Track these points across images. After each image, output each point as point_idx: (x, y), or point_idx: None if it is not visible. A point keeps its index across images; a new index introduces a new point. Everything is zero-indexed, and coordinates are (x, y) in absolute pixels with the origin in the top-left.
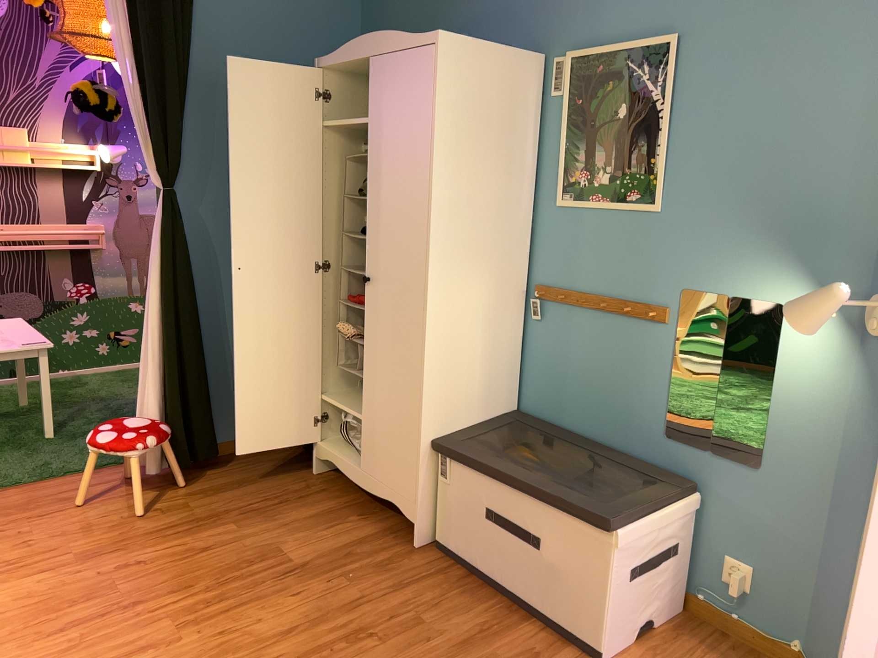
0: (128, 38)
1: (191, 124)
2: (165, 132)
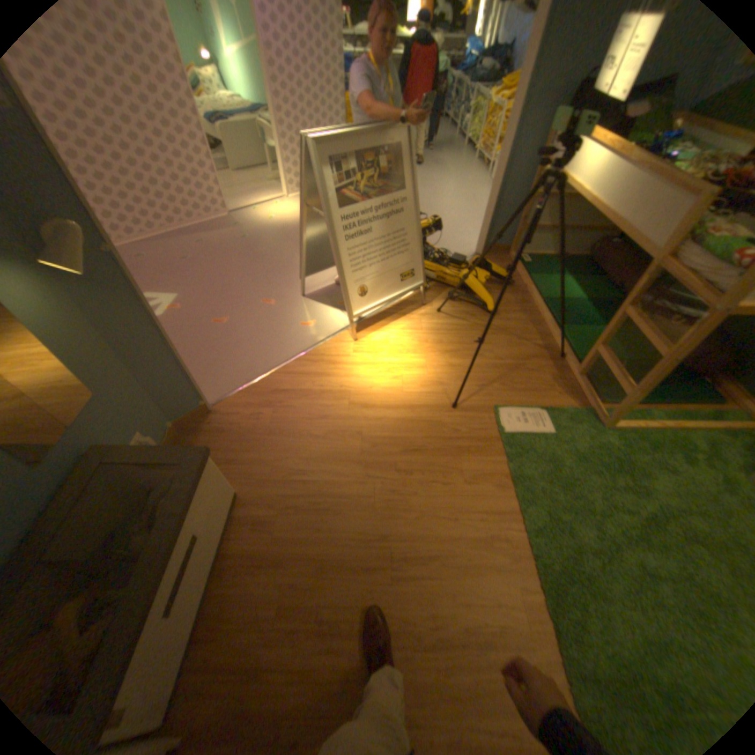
0: None
1: None
2: None
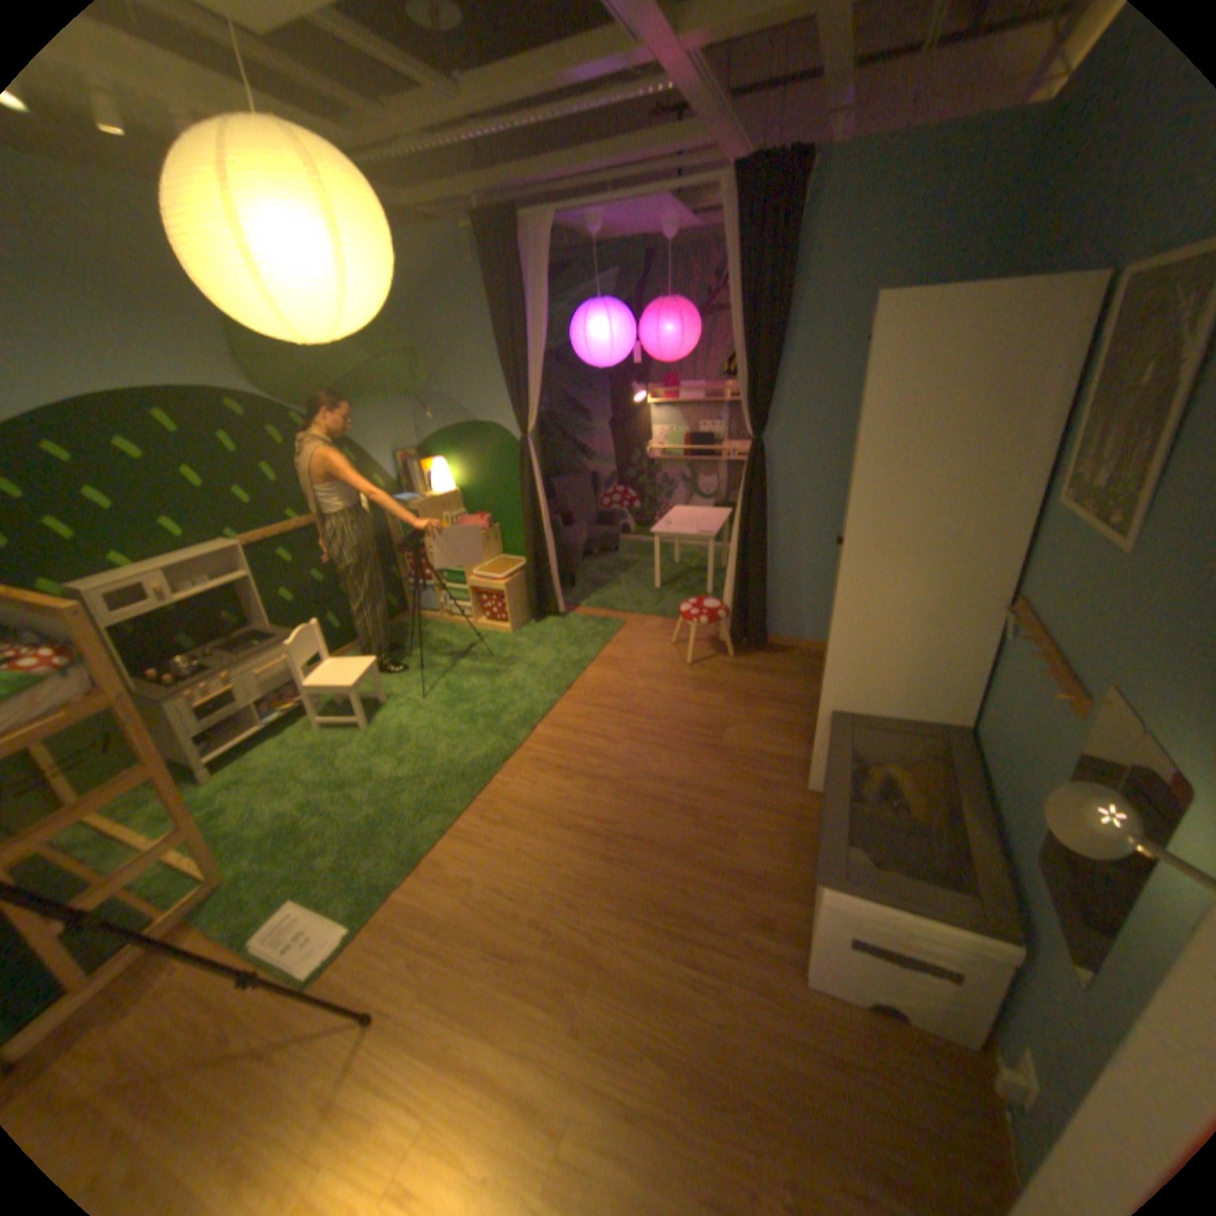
0: (738, 319)
1: (790, 380)
2: (755, 393)
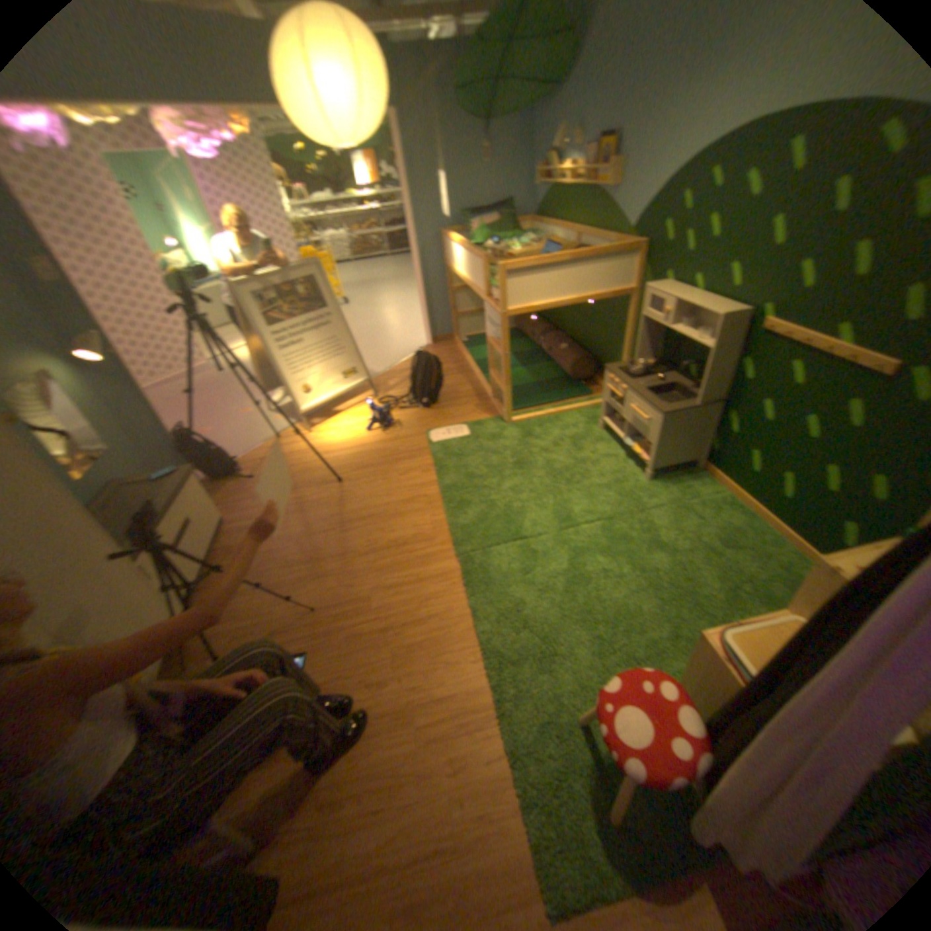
0: None
1: None
2: None
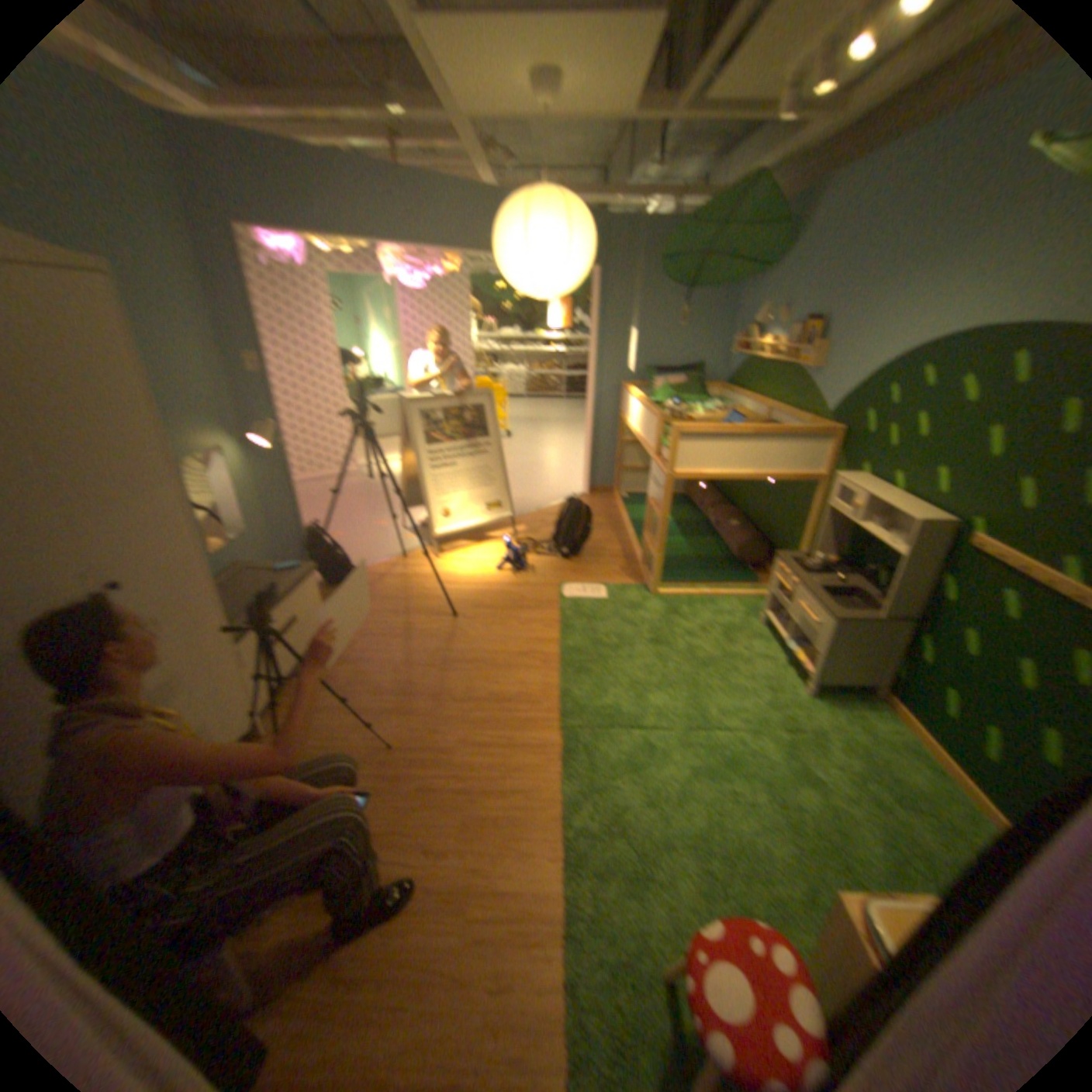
0: None
1: None
2: None
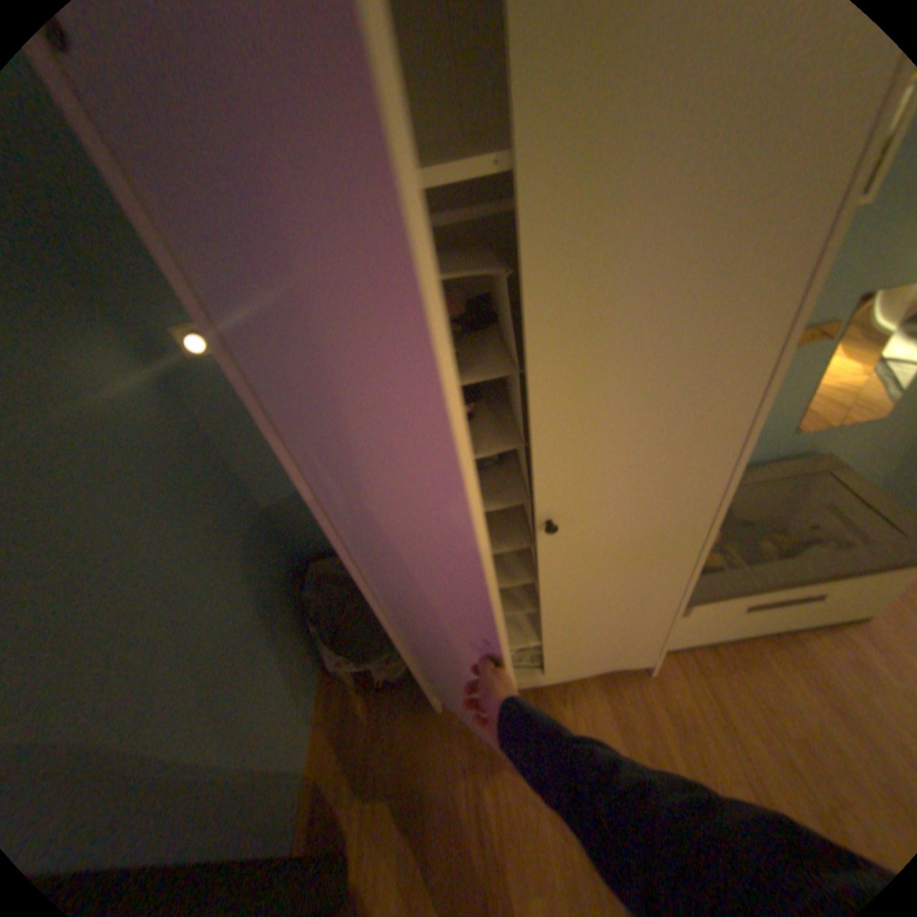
0: None
1: None
2: None
